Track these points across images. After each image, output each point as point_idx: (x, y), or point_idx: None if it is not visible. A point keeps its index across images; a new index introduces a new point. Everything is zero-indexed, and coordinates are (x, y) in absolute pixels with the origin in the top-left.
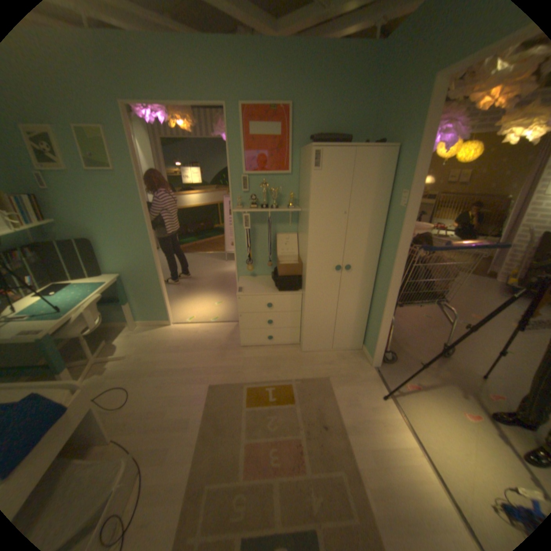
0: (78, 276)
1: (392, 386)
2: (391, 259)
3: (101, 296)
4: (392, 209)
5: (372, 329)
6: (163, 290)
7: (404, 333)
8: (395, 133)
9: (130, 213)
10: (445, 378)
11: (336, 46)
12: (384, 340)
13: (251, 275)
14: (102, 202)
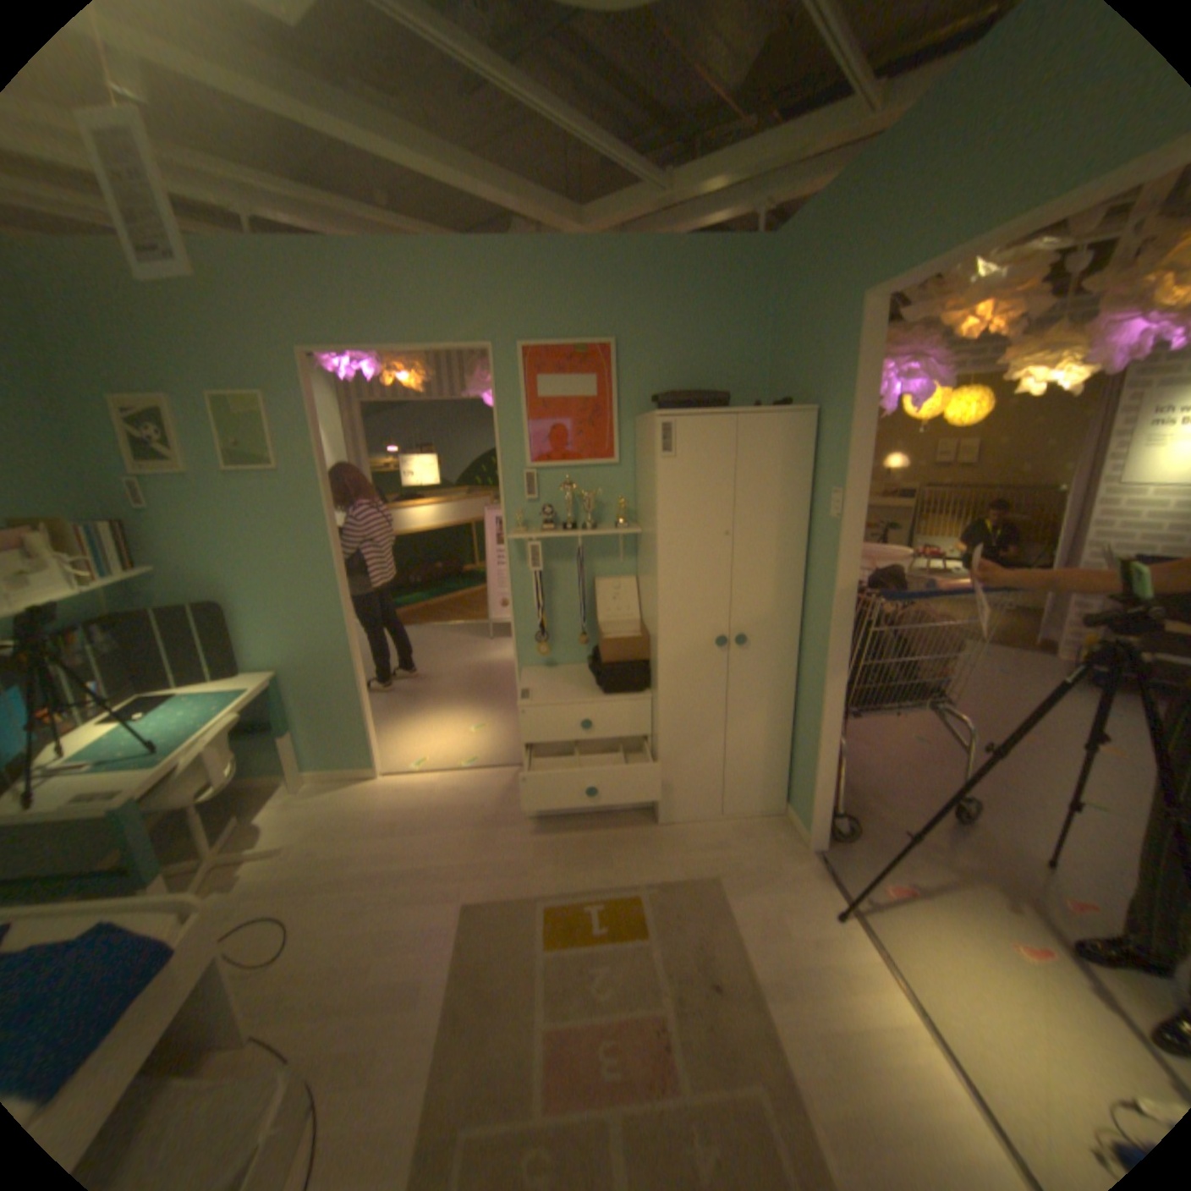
0: (192, 680)
1: (856, 891)
2: (825, 620)
3: (234, 719)
4: (817, 523)
5: (802, 768)
6: (364, 702)
7: (873, 775)
8: (807, 387)
9: (305, 549)
10: (968, 869)
11: (690, 246)
12: (828, 789)
13: (546, 664)
14: (251, 530)
